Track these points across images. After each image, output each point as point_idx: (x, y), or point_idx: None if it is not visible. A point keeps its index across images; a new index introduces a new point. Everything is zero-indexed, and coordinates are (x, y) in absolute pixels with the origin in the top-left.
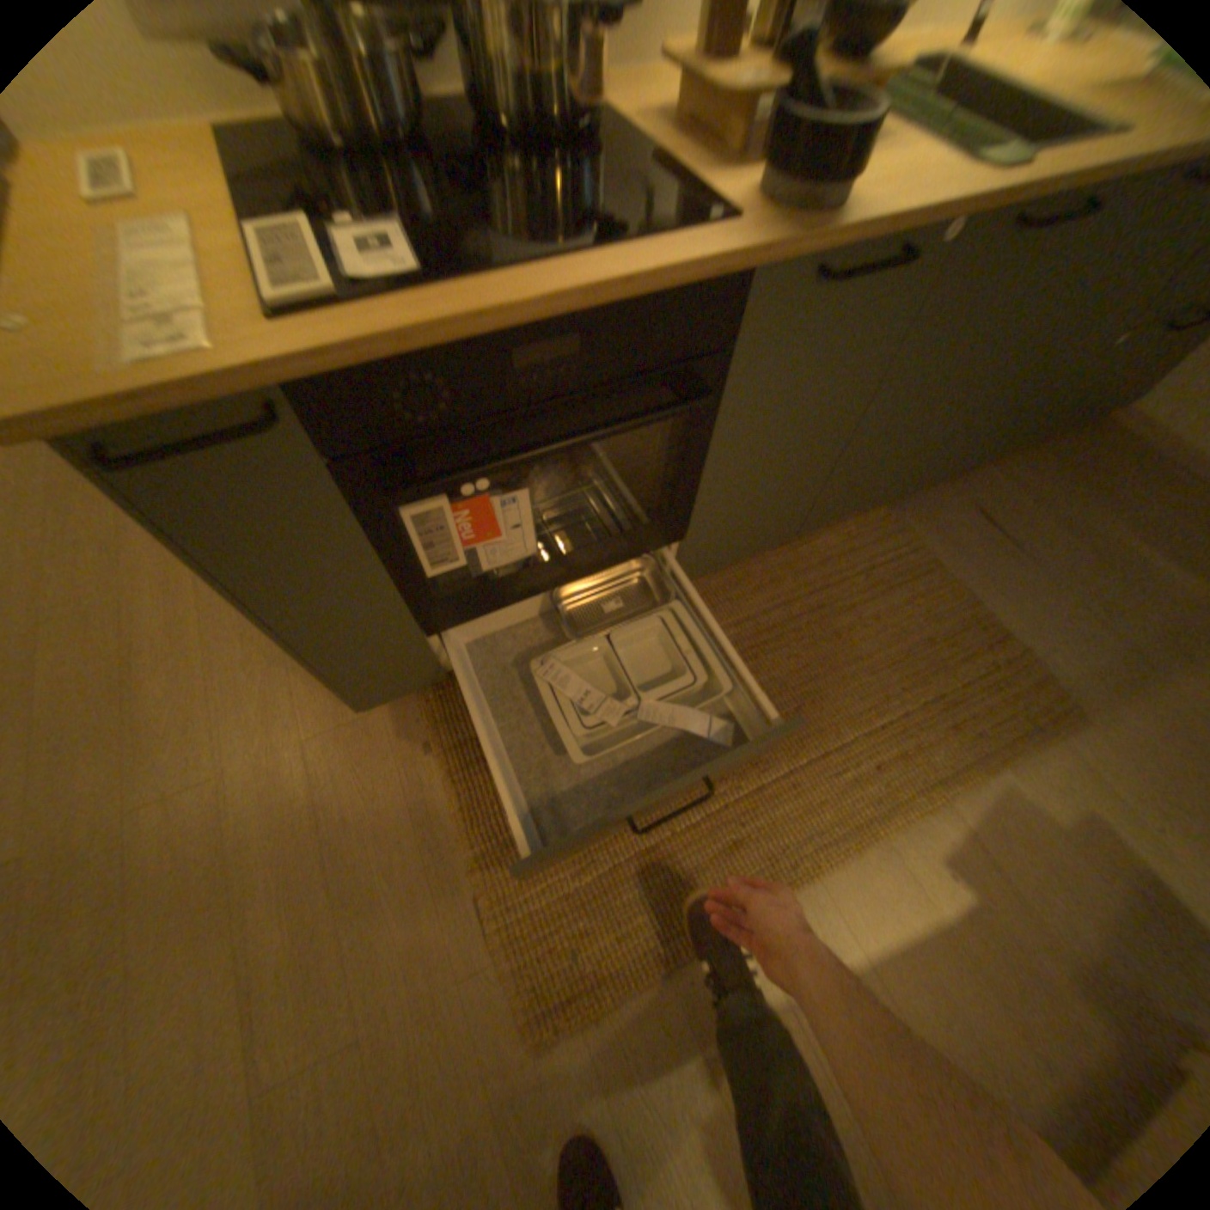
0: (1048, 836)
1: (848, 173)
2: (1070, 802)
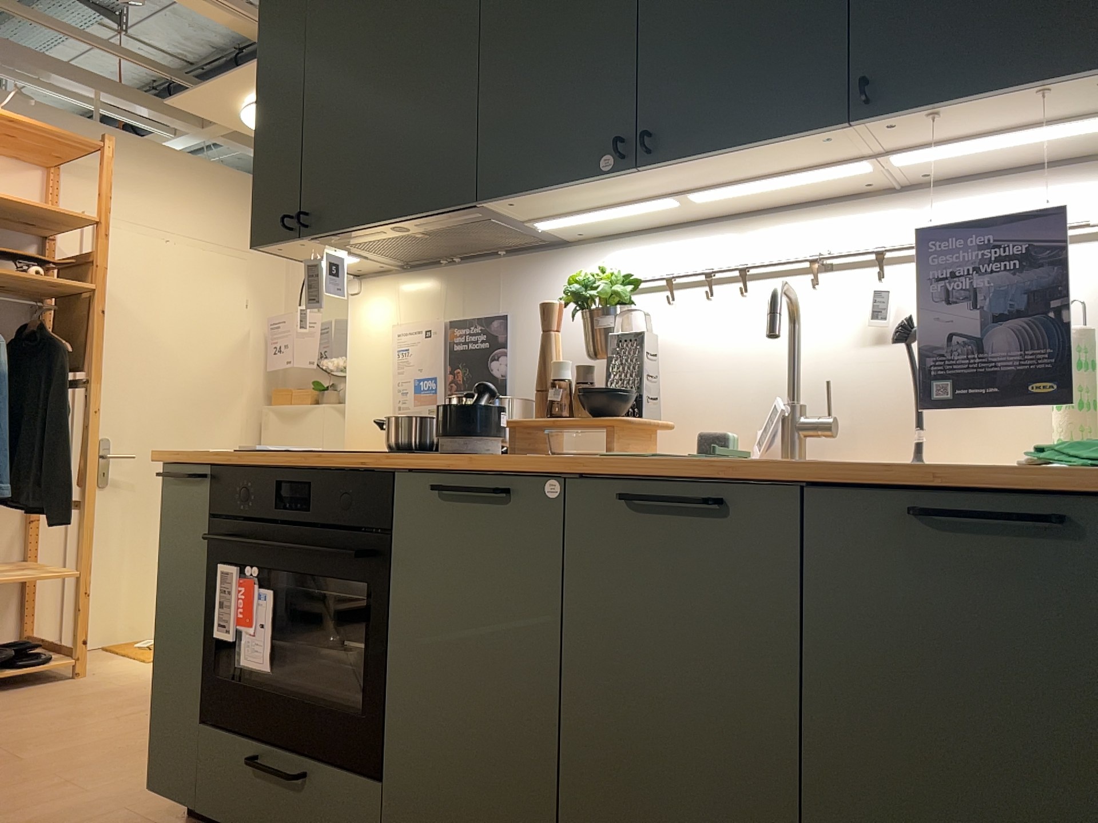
0: None
1: (472, 440)
2: None
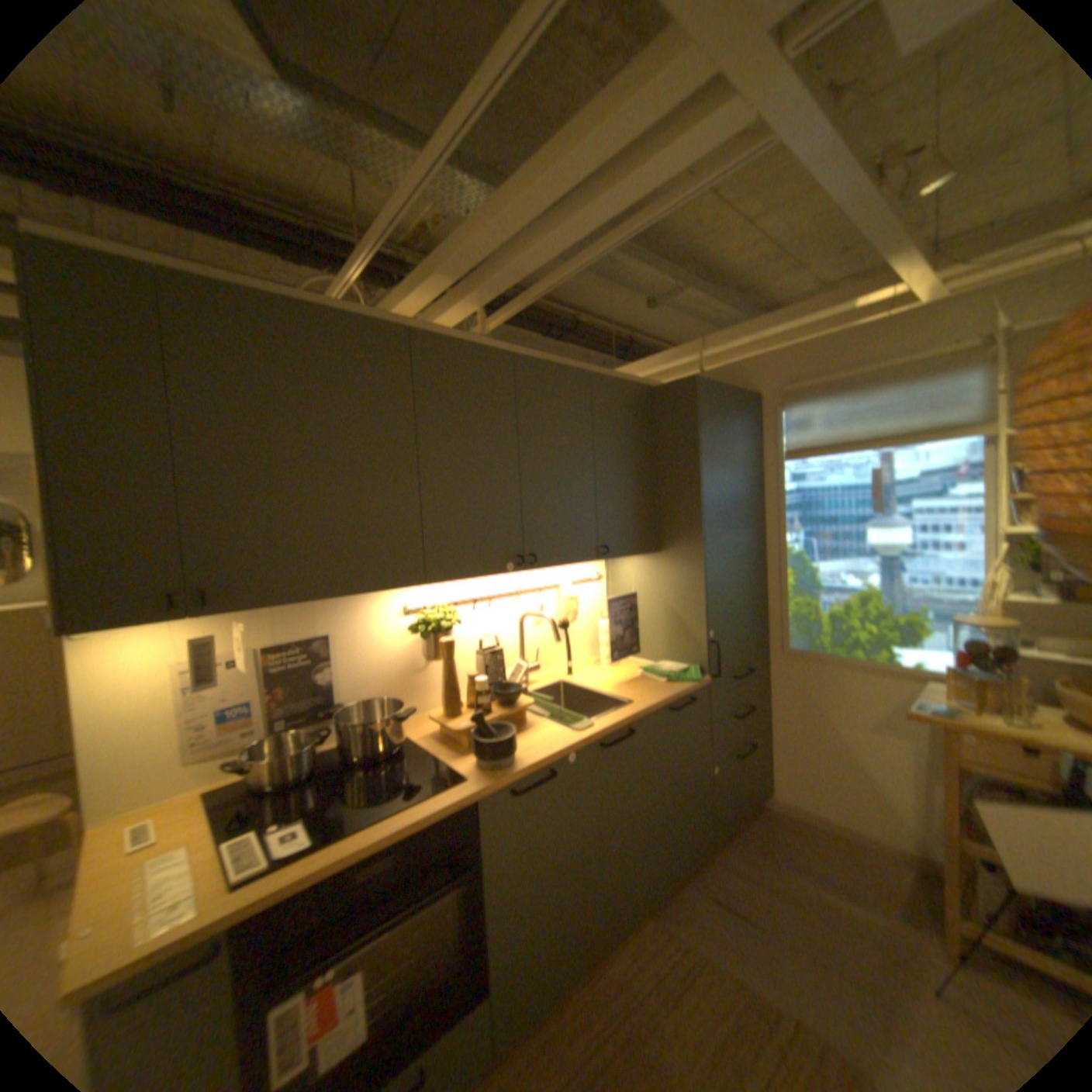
0: None
1: (510, 753)
2: None
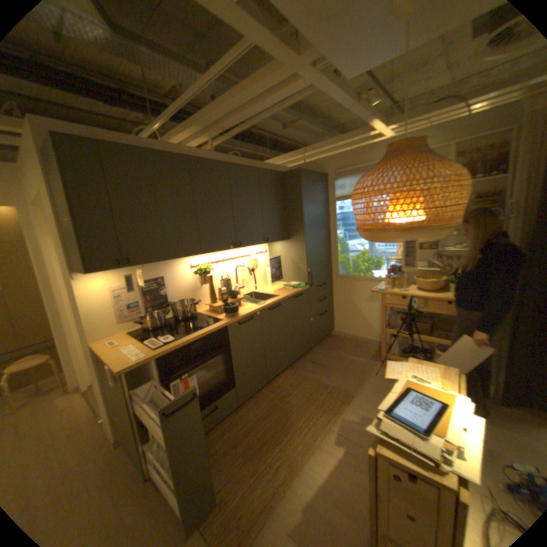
0: (355, 426)
1: (237, 311)
2: (357, 416)
